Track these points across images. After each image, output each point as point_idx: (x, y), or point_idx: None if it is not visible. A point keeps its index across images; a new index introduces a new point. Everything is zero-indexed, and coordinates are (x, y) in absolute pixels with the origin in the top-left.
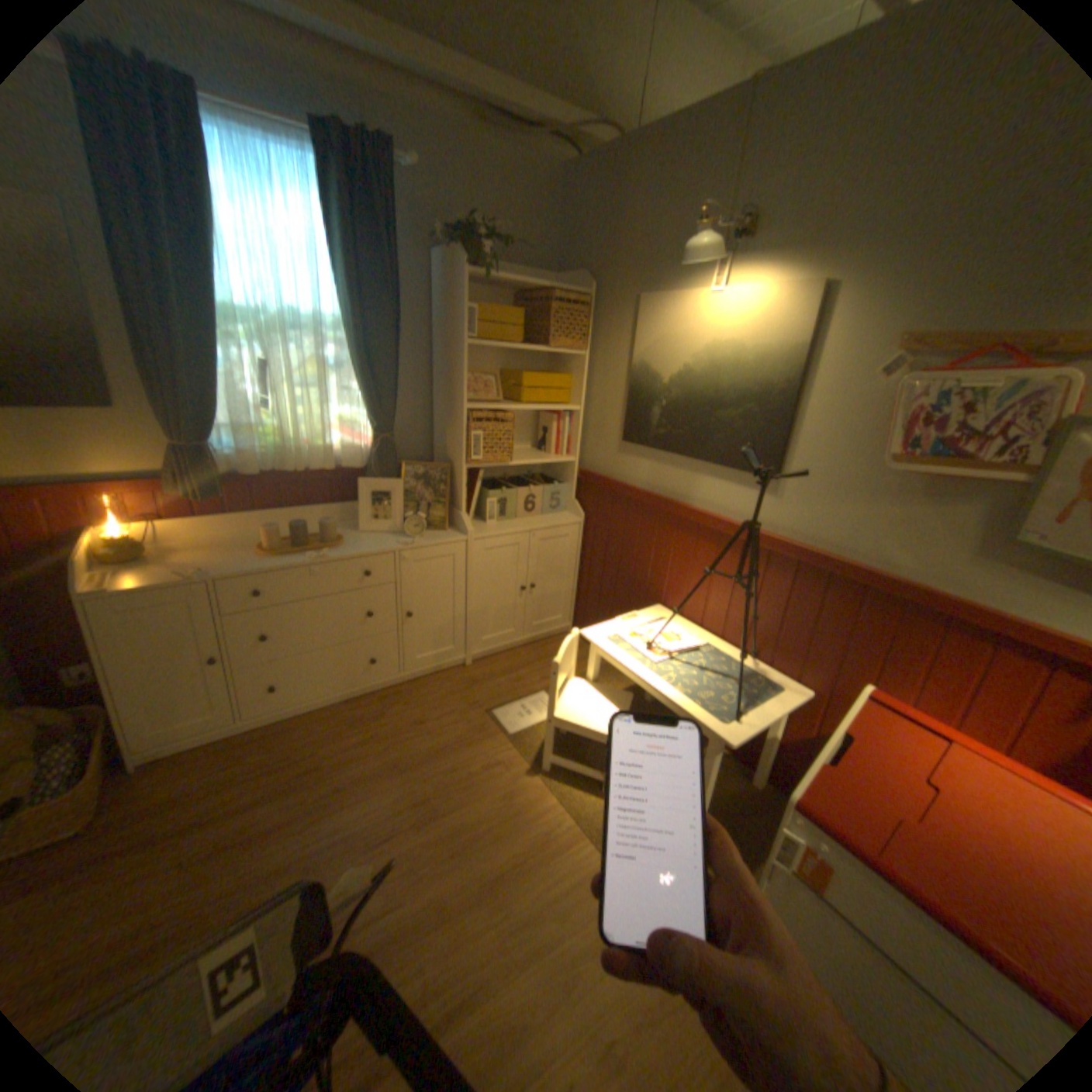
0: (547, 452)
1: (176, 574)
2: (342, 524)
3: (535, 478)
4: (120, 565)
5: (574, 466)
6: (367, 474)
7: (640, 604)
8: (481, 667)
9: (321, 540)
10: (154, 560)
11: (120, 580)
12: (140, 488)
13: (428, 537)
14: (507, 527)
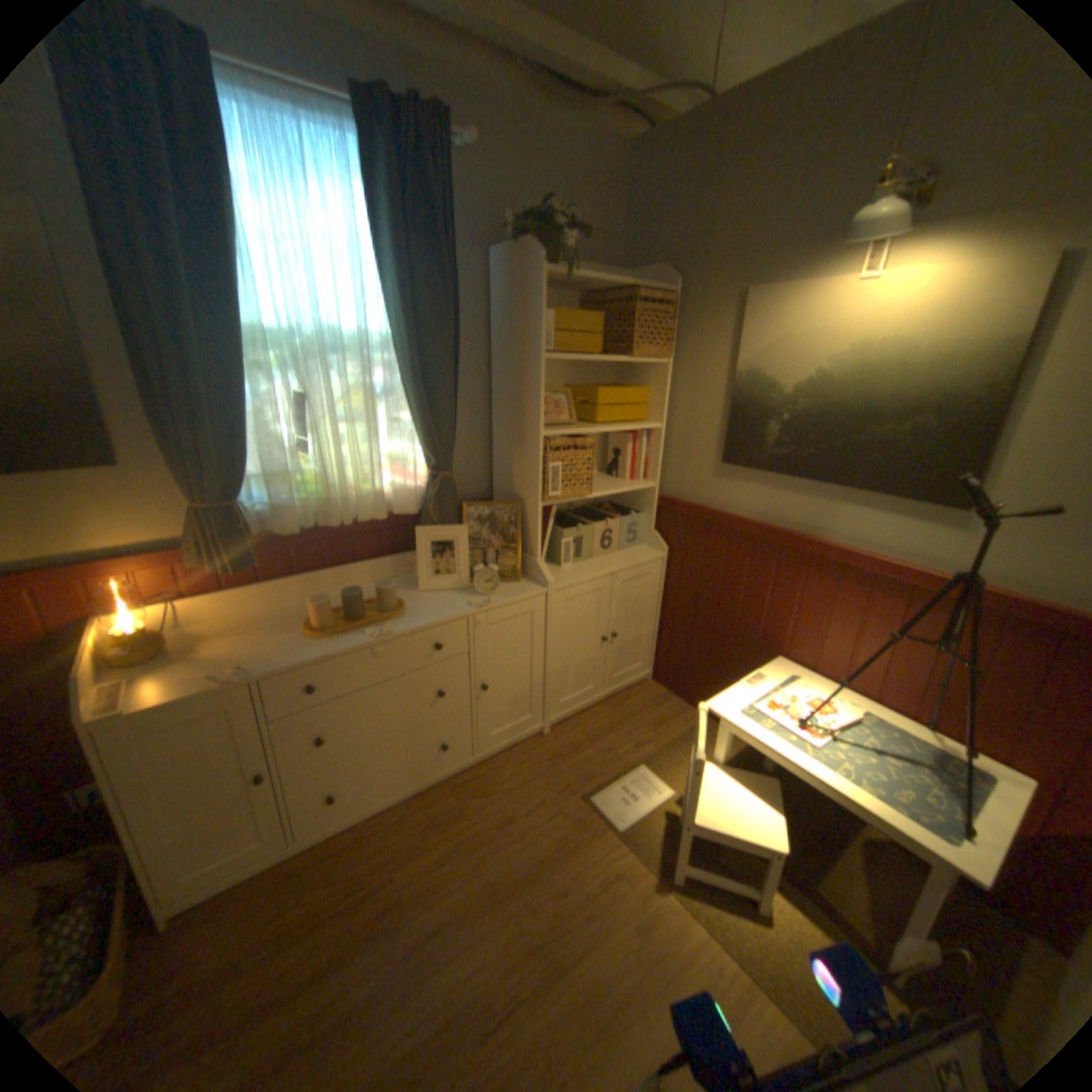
0: (621, 477)
1: (211, 678)
2: (395, 580)
3: (605, 507)
4: (137, 667)
5: (654, 492)
6: (423, 520)
7: (751, 654)
8: (561, 735)
9: (380, 608)
10: (178, 654)
11: (139, 691)
12: (156, 562)
13: (501, 591)
14: (586, 569)
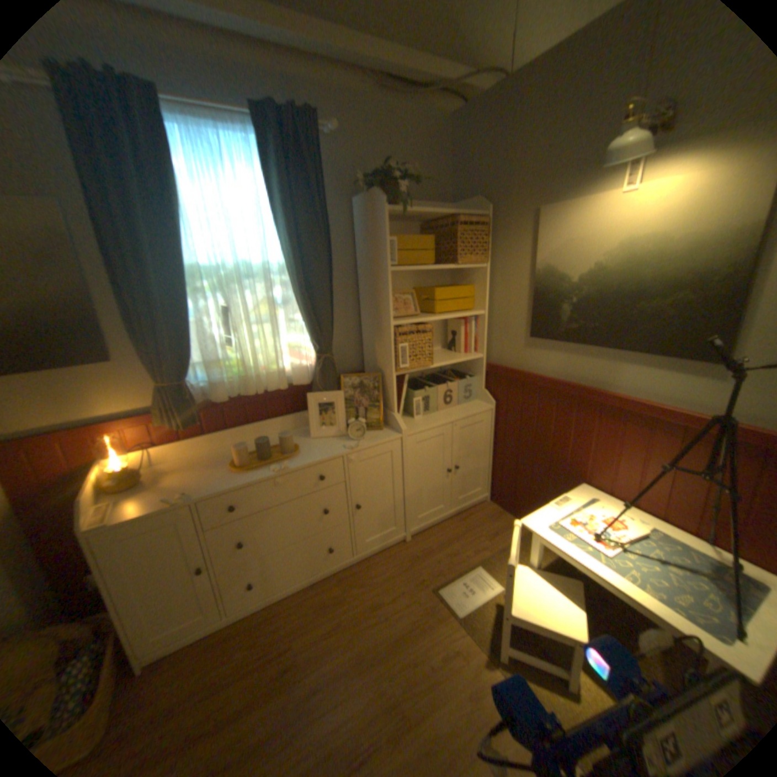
0: (458, 351)
1: (166, 500)
2: (297, 431)
3: (448, 373)
4: (123, 493)
5: (483, 361)
6: (314, 388)
7: (562, 481)
8: (420, 542)
9: (282, 450)
10: (149, 484)
11: (121, 509)
12: (137, 423)
13: (369, 437)
14: (433, 419)
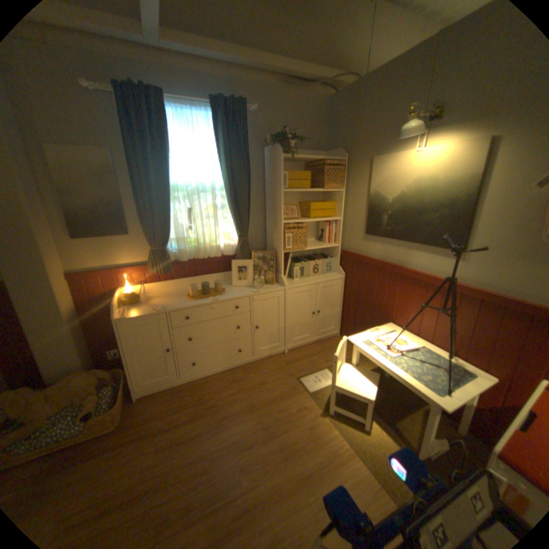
0: (324, 242)
1: (153, 309)
2: (224, 282)
3: (318, 255)
4: (131, 305)
5: (338, 248)
6: (235, 258)
7: (379, 322)
8: (293, 354)
9: (215, 291)
10: (144, 302)
11: (131, 312)
12: (138, 269)
13: (265, 288)
14: (305, 281)
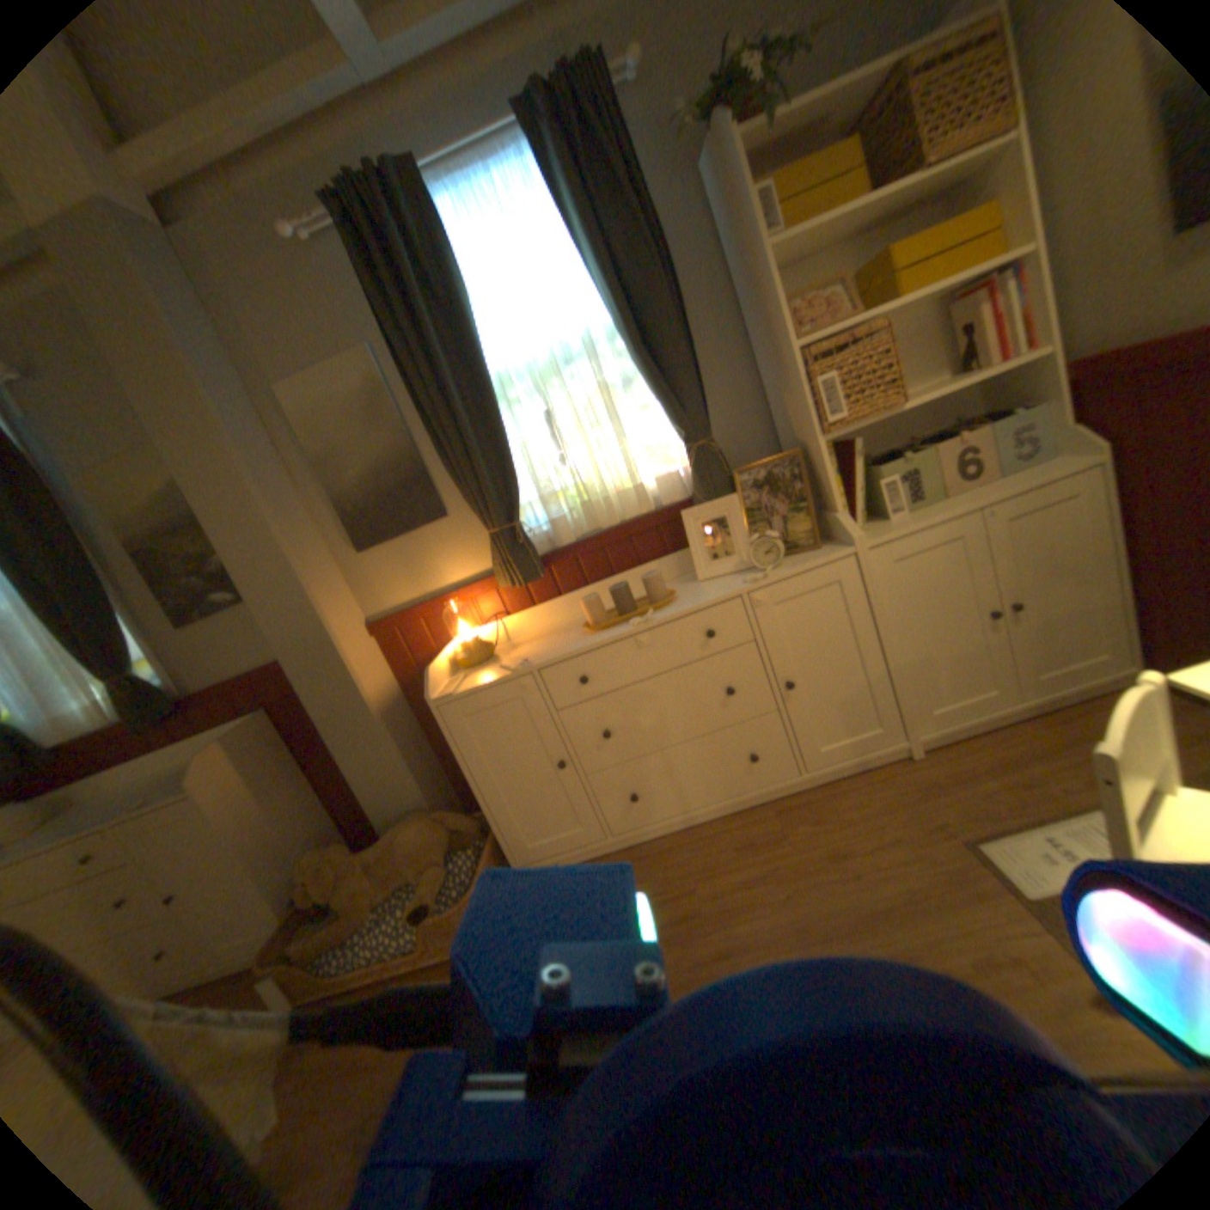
0: (986, 362)
1: (507, 666)
2: (684, 576)
3: (976, 419)
4: (476, 665)
5: (1056, 358)
6: (695, 502)
7: None
8: (947, 760)
9: (650, 598)
10: (501, 655)
11: (469, 679)
12: (485, 586)
13: (792, 561)
14: (934, 511)
